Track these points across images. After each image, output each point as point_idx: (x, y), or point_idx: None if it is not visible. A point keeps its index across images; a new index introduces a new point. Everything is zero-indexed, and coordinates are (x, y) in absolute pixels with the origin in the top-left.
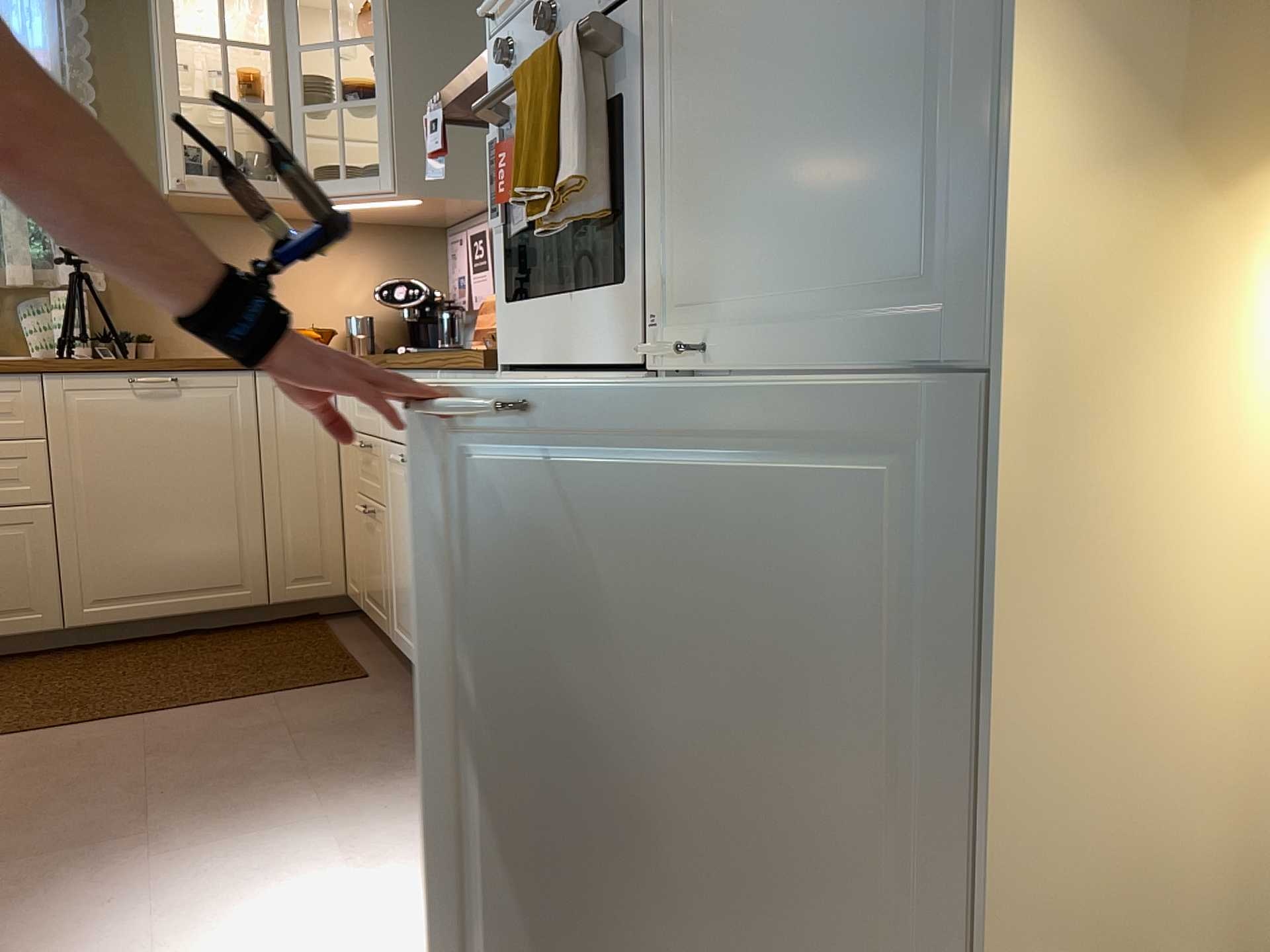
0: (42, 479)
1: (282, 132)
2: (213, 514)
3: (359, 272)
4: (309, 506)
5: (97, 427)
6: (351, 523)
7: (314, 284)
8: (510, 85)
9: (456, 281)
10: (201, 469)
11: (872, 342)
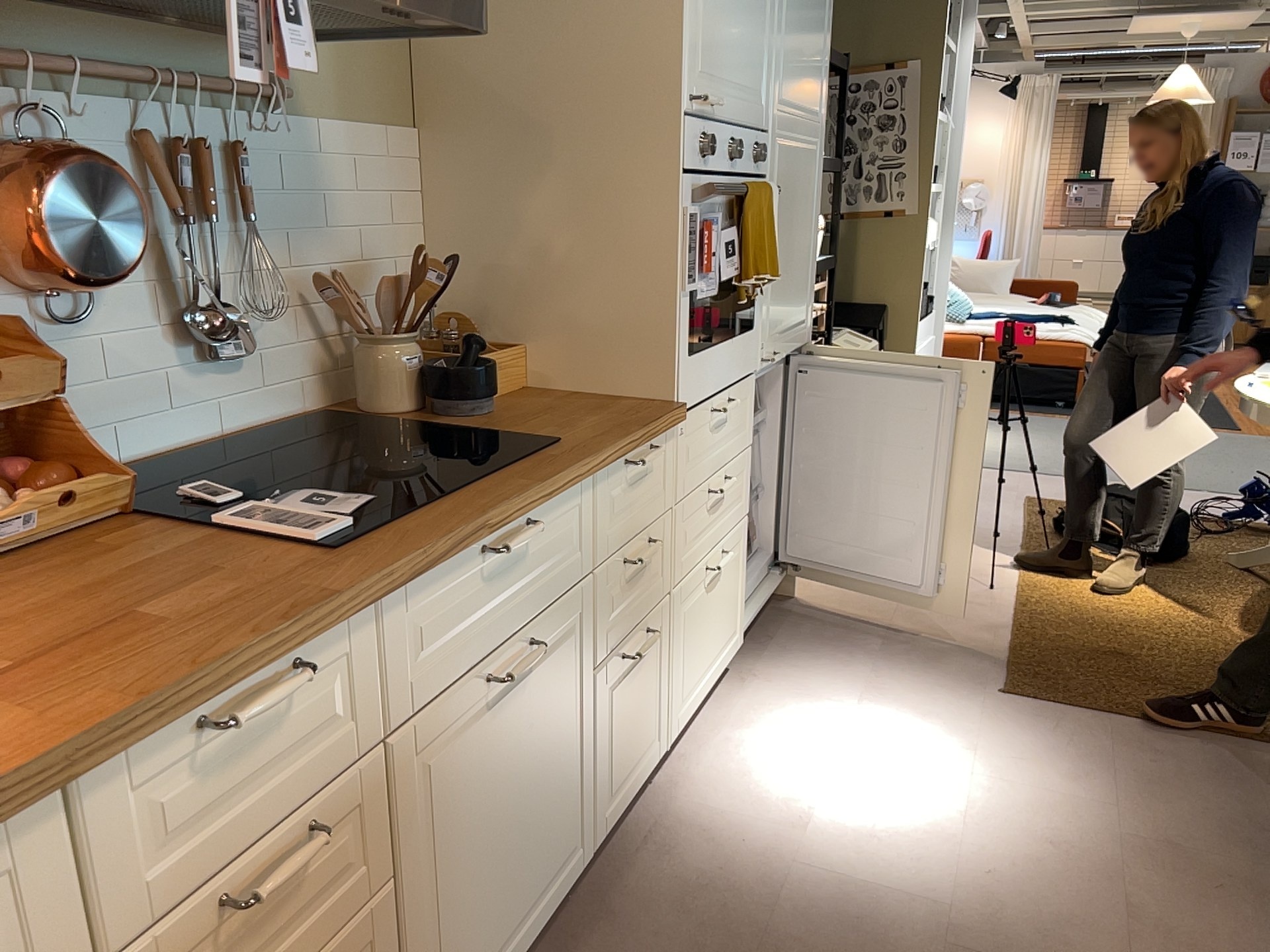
0: None
1: None
2: None
3: None
4: None
5: None
6: None
7: None
8: (741, 192)
9: None
10: None
11: (798, 339)
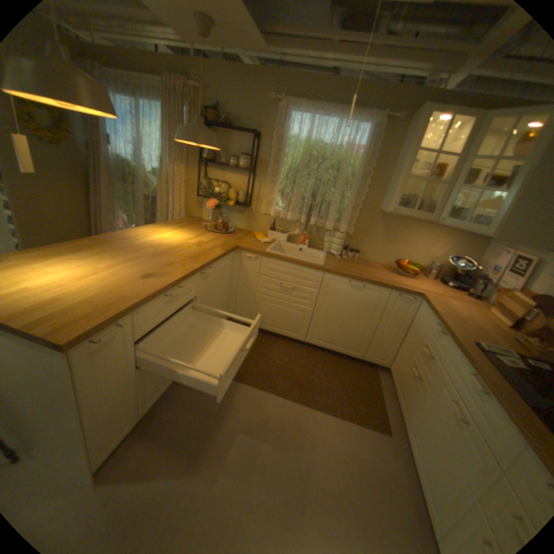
0: (313, 301)
1: (444, 190)
2: (357, 329)
3: (445, 244)
4: (390, 338)
5: (333, 292)
6: (404, 356)
7: (424, 245)
8: None
9: (494, 267)
10: (359, 315)
11: None
